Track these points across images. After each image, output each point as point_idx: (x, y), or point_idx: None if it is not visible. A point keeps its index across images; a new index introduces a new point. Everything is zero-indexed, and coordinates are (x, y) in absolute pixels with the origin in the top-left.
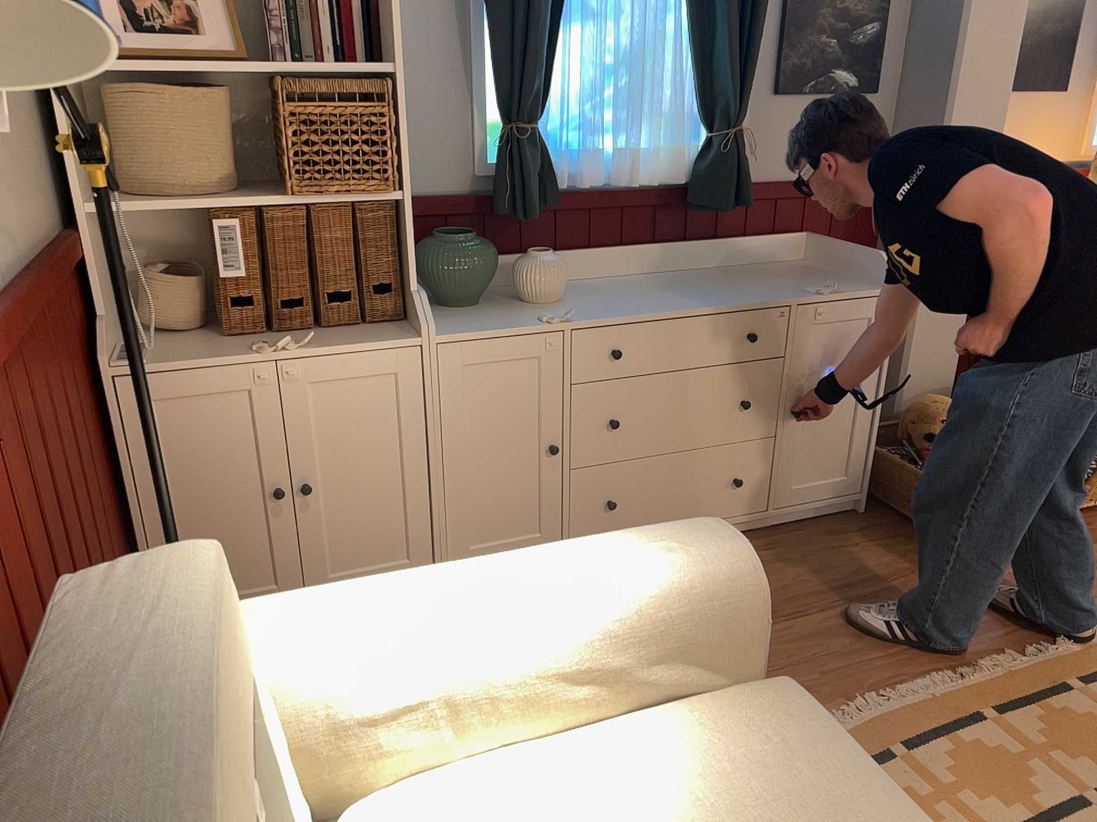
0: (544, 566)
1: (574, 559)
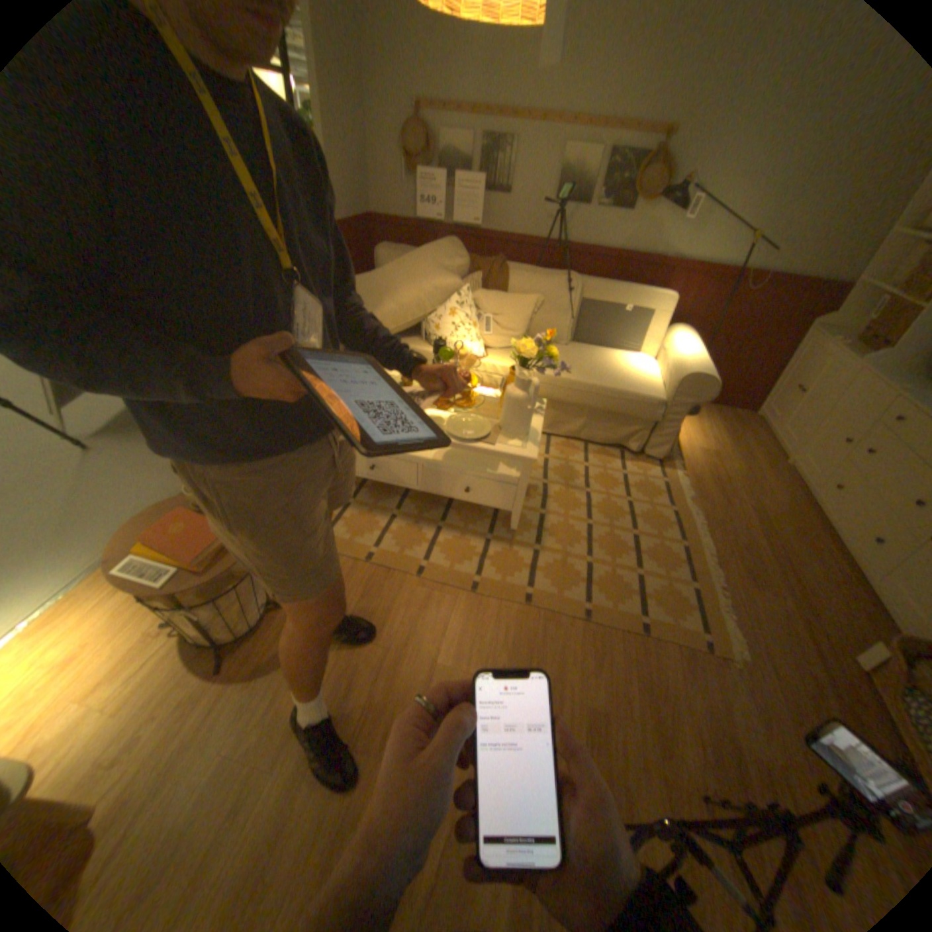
0: (695, 354)
1: (697, 357)
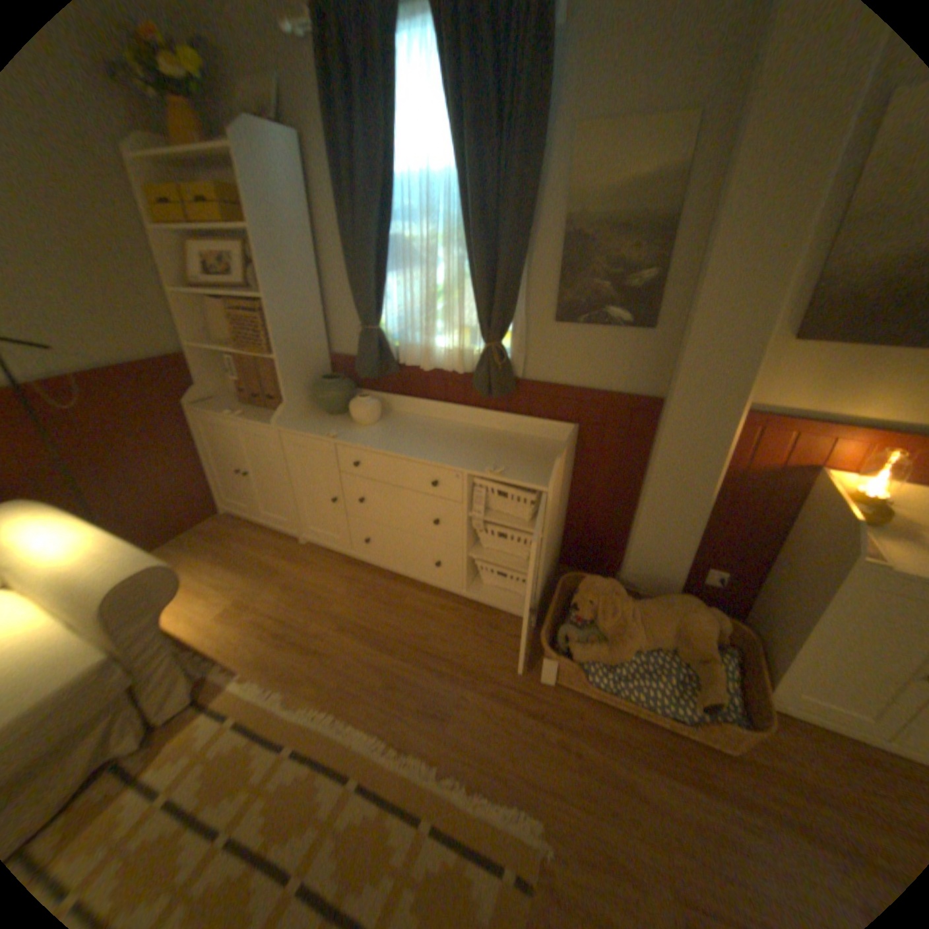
0: (77, 544)
1: (87, 548)
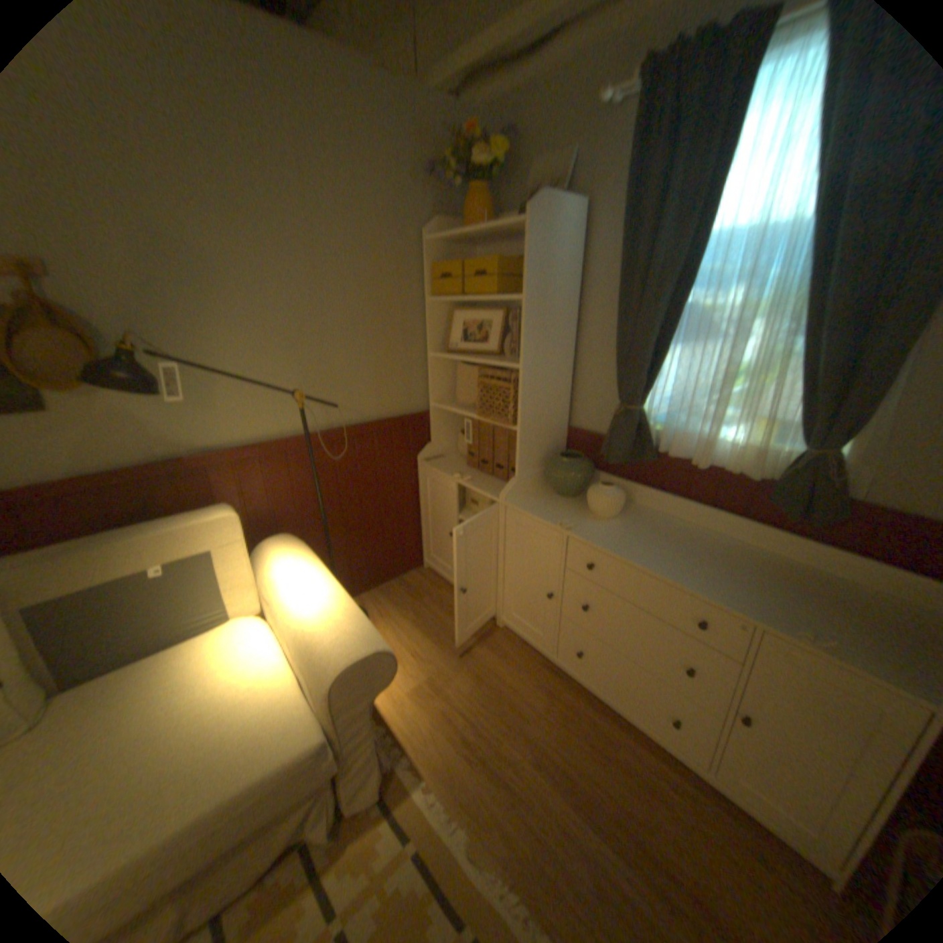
0: (321, 602)
1: (327, 609)
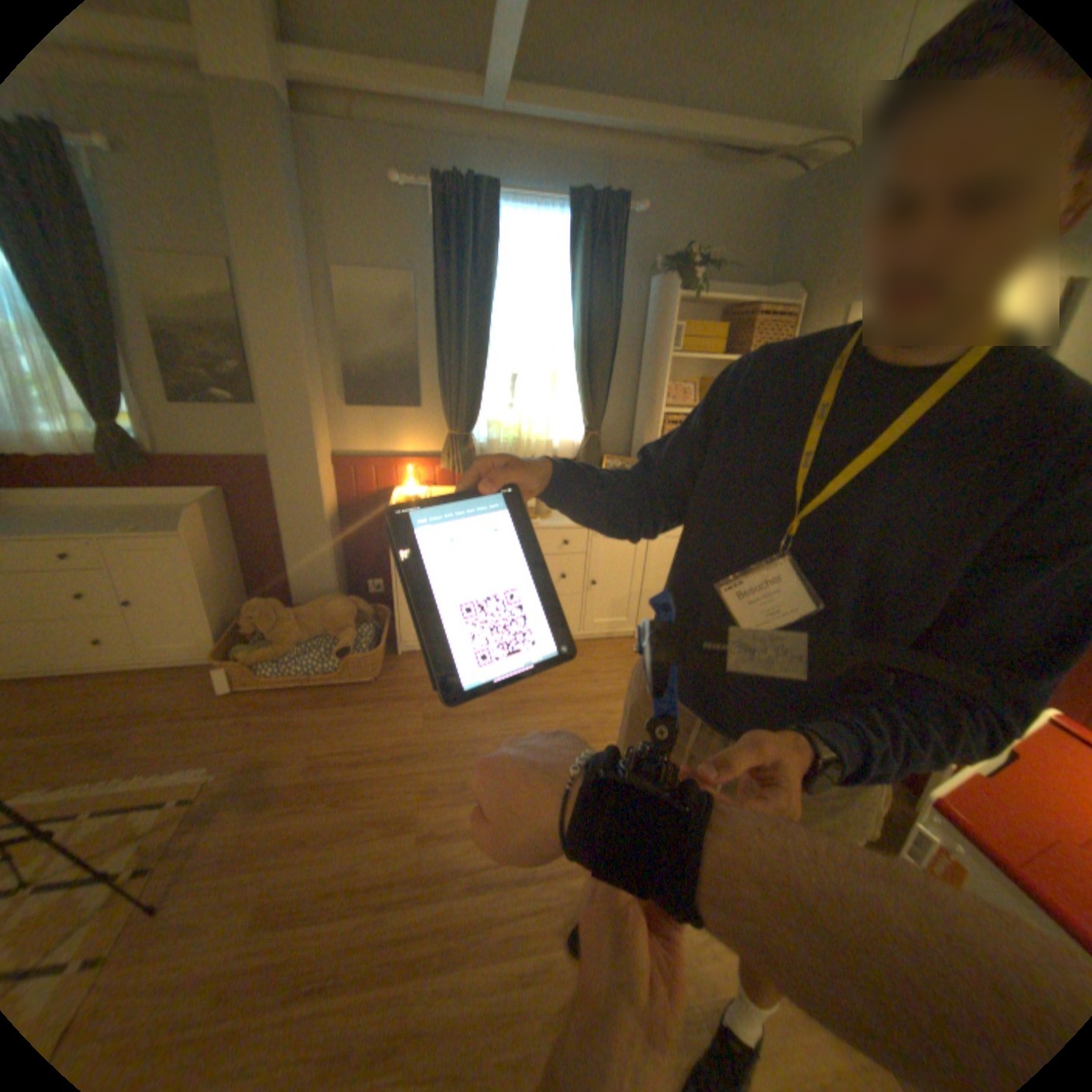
0: None
1: None
